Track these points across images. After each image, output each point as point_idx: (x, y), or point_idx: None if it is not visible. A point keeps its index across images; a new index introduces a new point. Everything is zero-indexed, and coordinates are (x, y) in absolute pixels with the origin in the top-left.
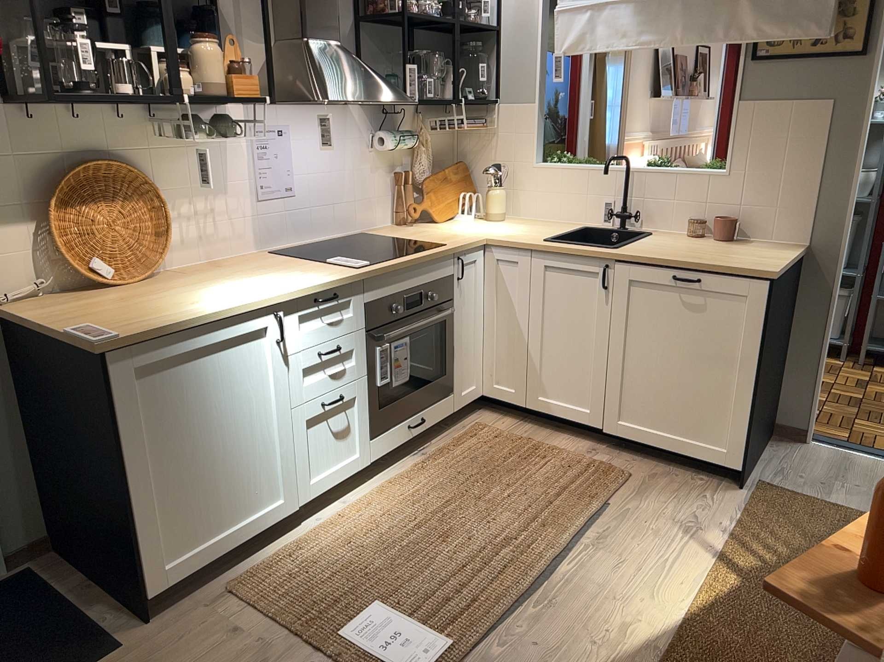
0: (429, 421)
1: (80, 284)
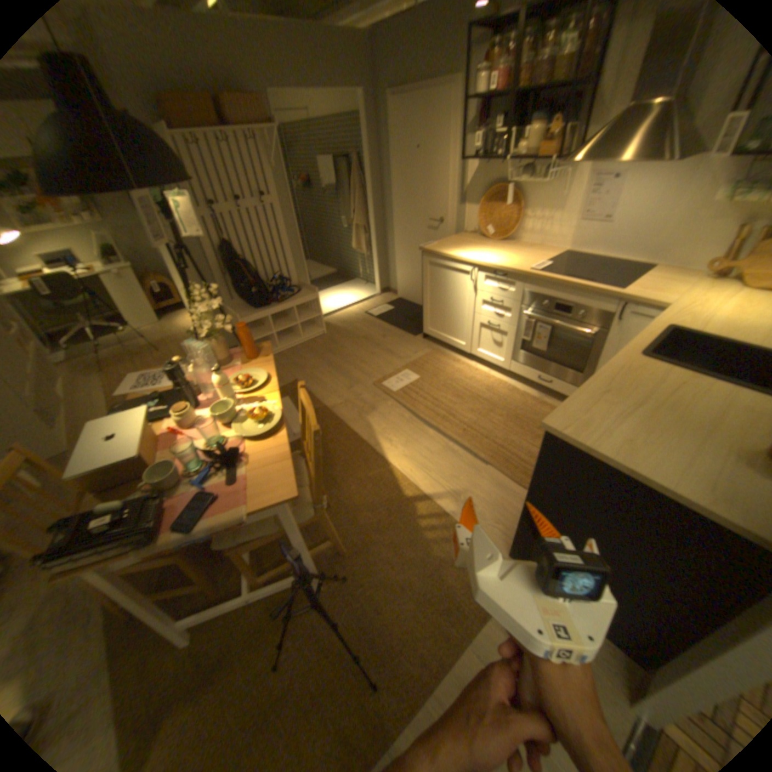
0: (555, 386)
1: (487, 234)
